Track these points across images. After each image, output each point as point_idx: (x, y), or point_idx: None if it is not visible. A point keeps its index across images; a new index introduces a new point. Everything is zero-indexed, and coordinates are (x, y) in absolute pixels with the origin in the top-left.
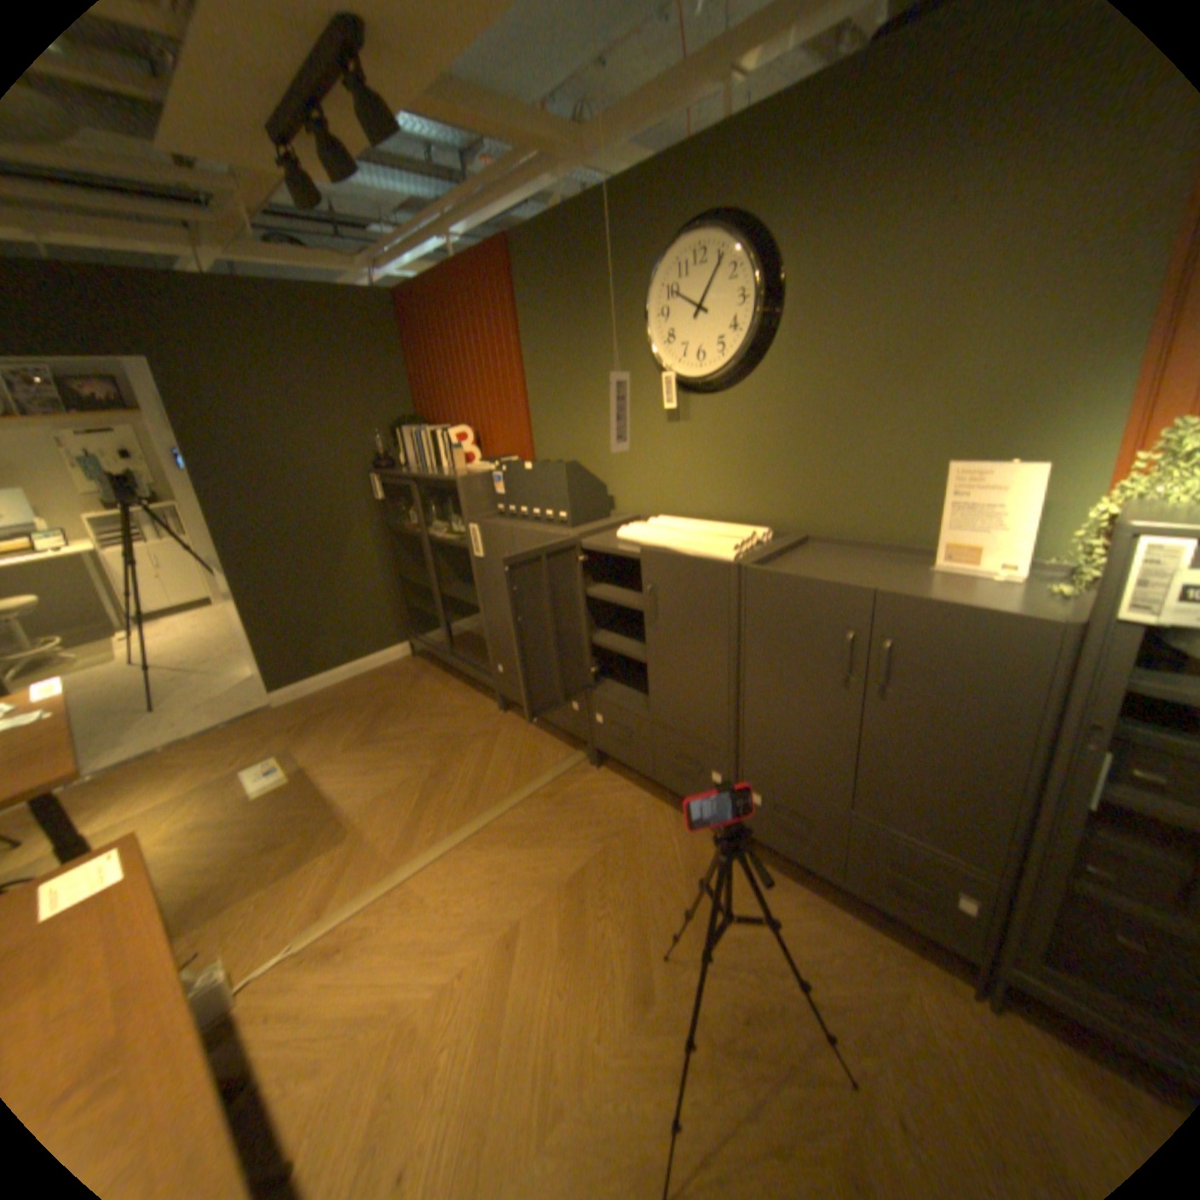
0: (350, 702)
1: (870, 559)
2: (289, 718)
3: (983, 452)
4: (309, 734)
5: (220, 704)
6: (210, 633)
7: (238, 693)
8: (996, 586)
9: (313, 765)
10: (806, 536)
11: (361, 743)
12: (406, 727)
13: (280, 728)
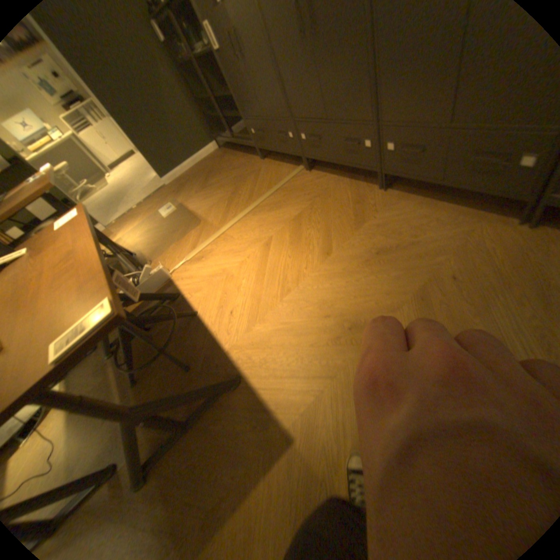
0: (194, 174)
1: None
2: (172, 186)
3: None
4: (181, 190)
5: (146, 188)
6: (136, 164)
7: (152, 183)
8: None
9: (184, 200)
10: None
11: (201, 188)
12: (219, 177)
13: (169, 191)
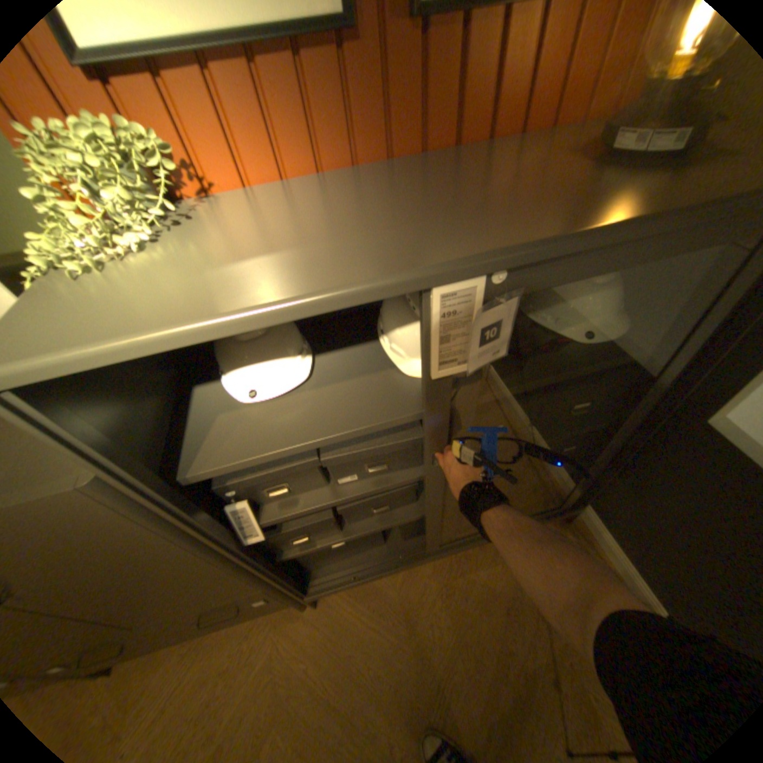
0: None
1: None
2: None
3: None
4: None
5: None
6: None
7: None
8: None
9: None
10: None
11: None
12: None
13: None
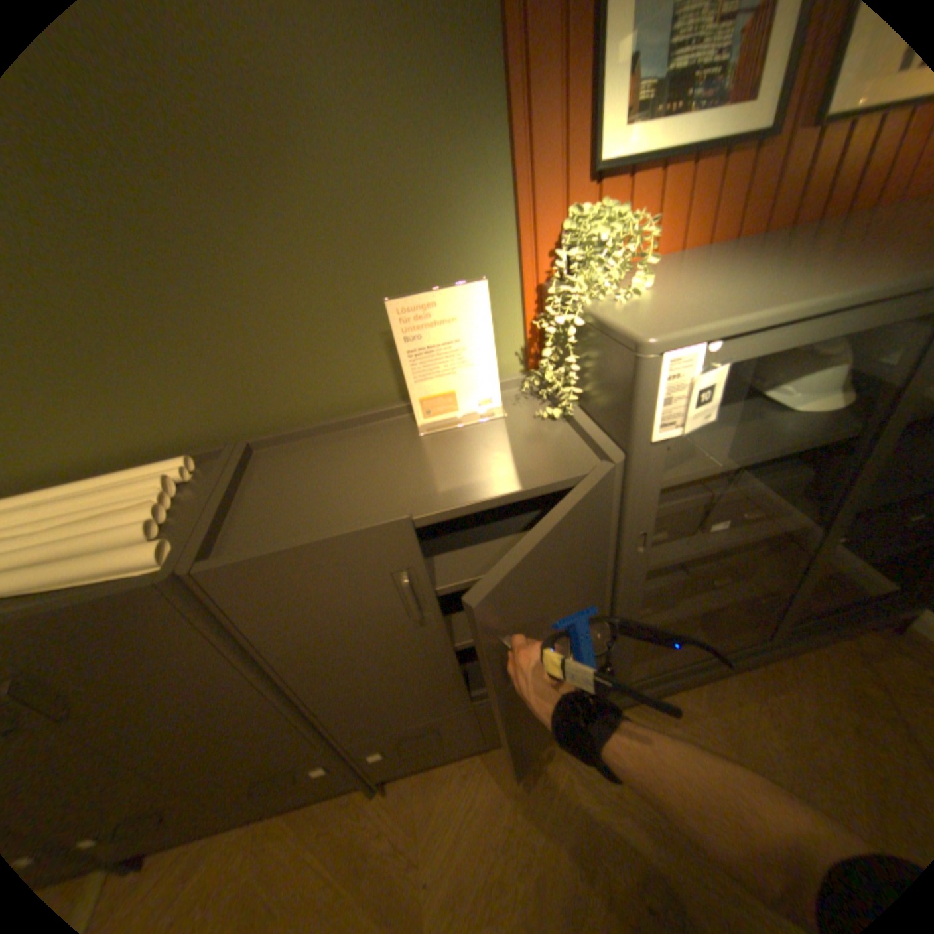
0: None
1: (344, 445)
2: None
3: (401, 278)
4: None
5: None
6: None
7: None
8: (484, 427)
9: None
10: (245, 444)
11: None
12: None
13: None
